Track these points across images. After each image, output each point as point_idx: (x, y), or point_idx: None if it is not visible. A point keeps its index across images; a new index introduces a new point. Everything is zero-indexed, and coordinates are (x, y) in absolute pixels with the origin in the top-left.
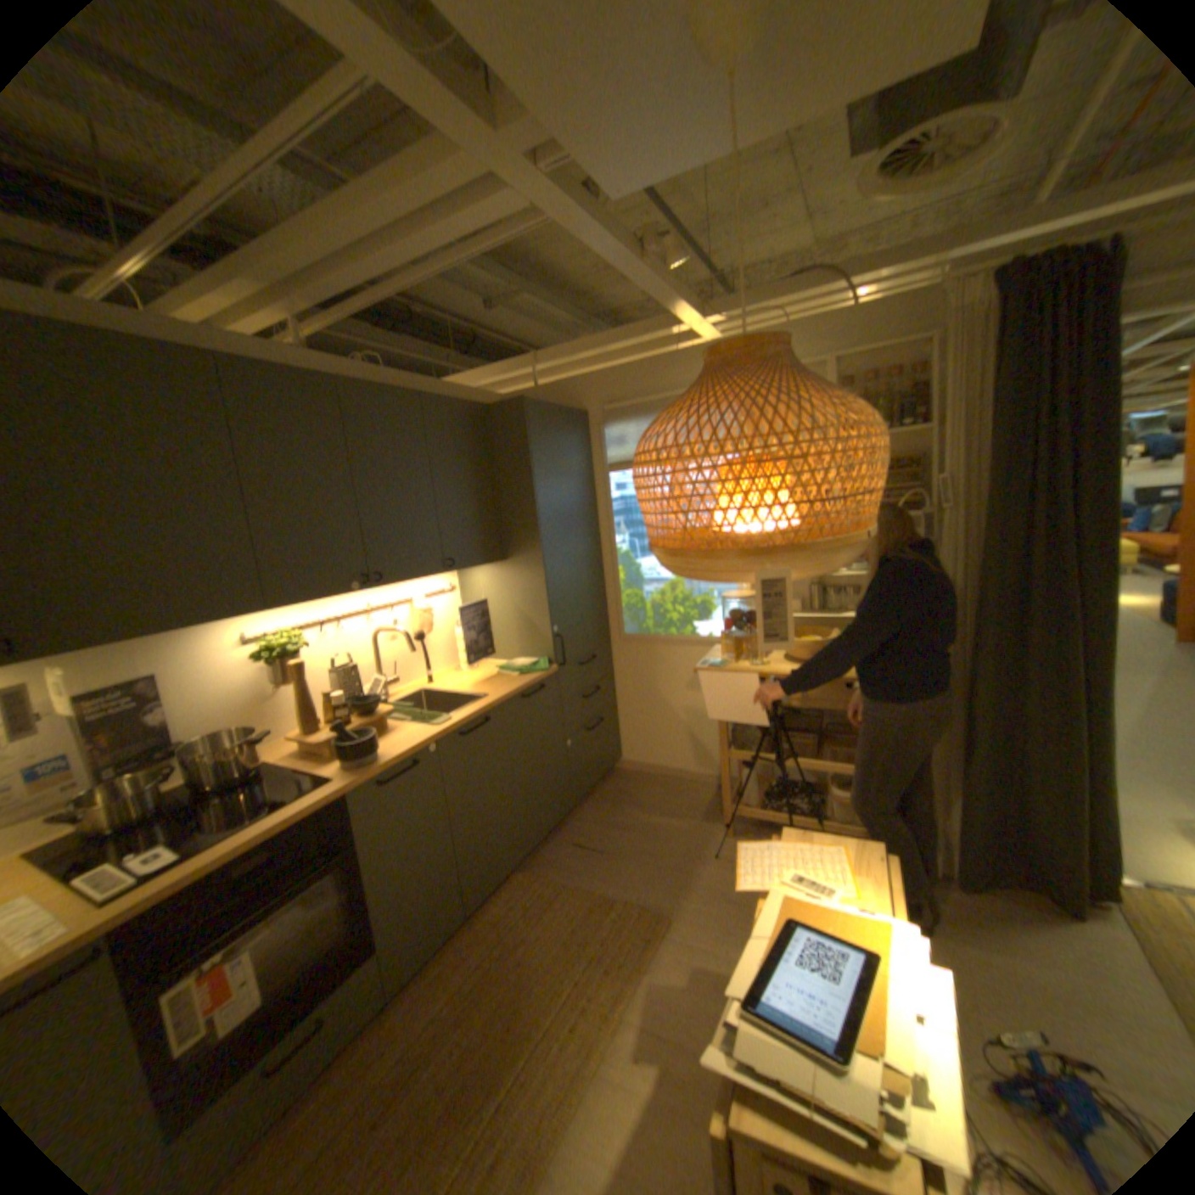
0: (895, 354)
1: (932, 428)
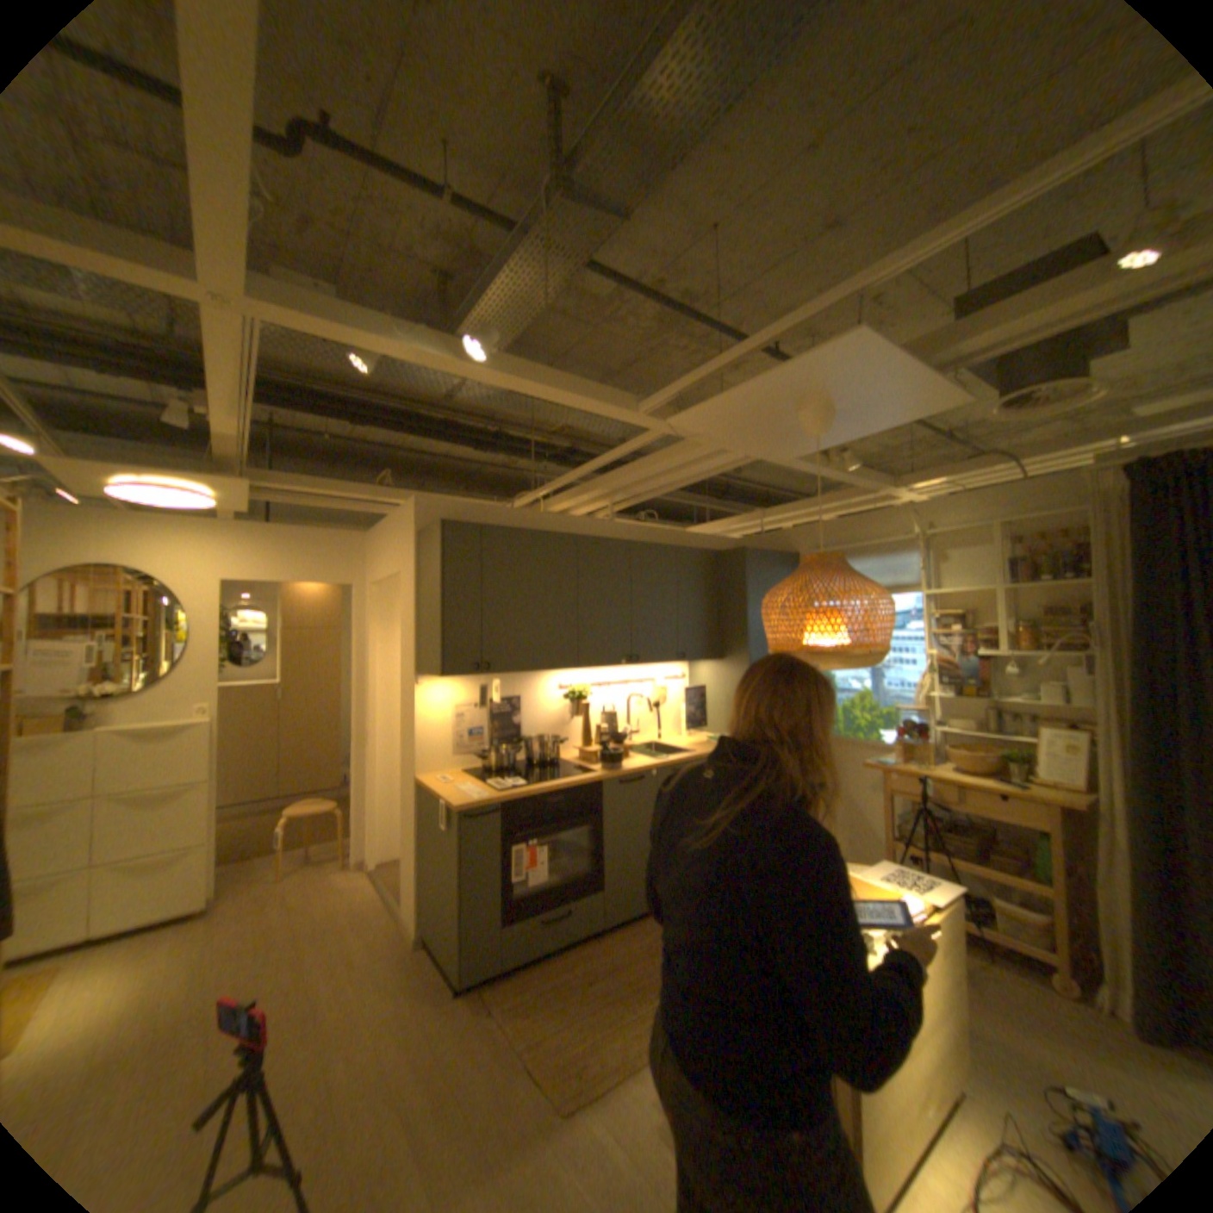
0: (1063, 519)
1: (1093, 582)
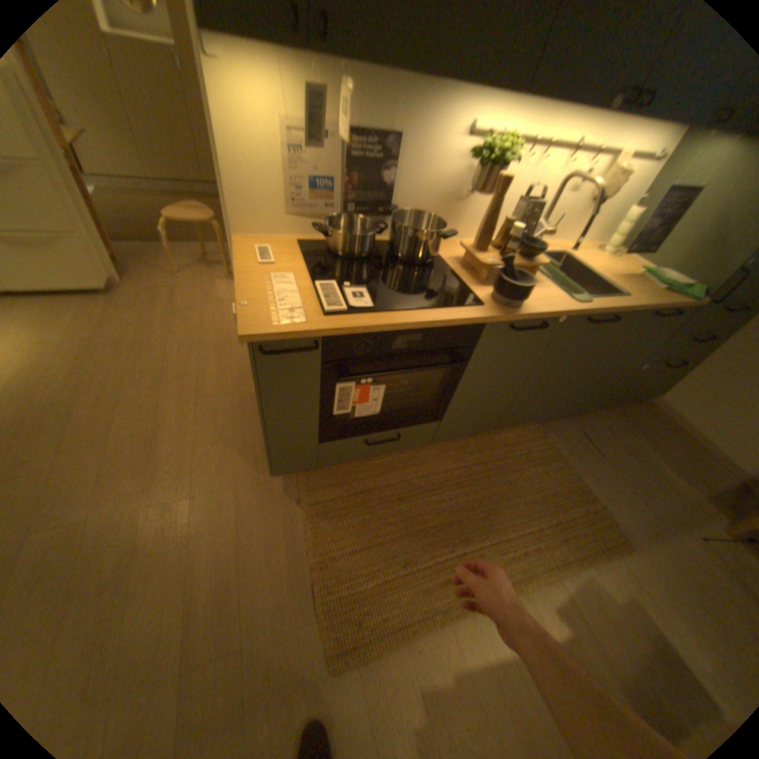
0: None
1: None
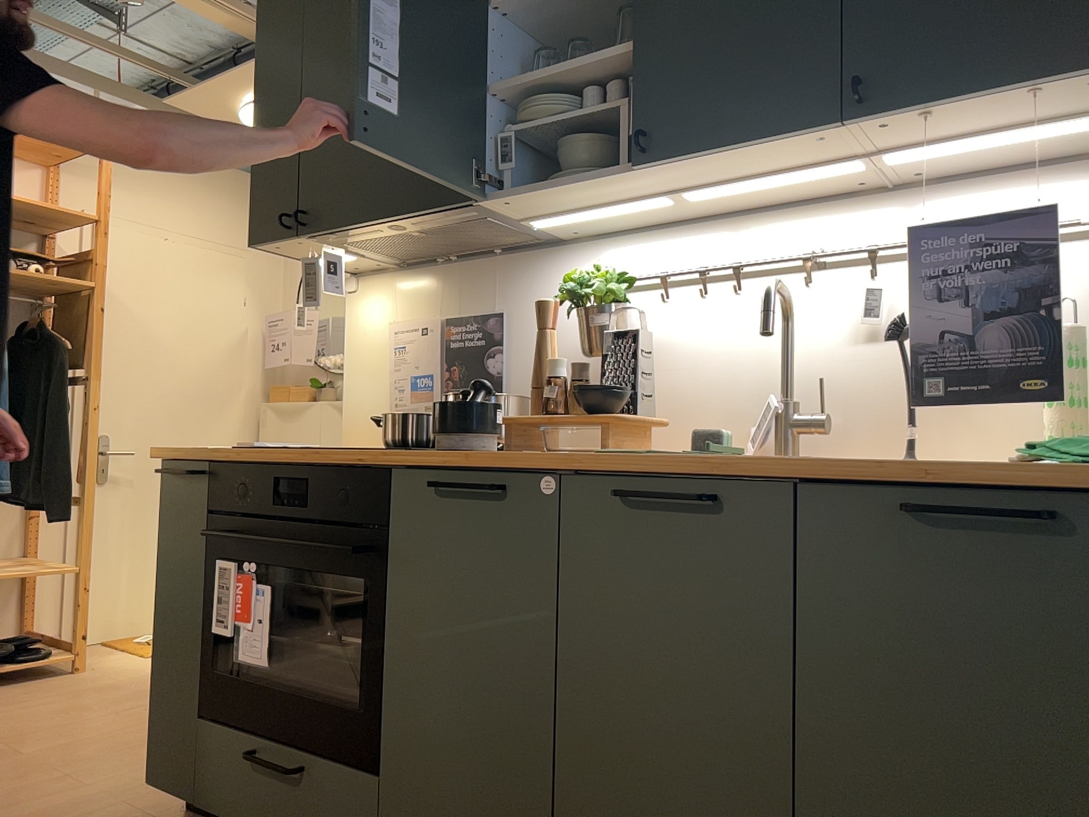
0: None
1: None
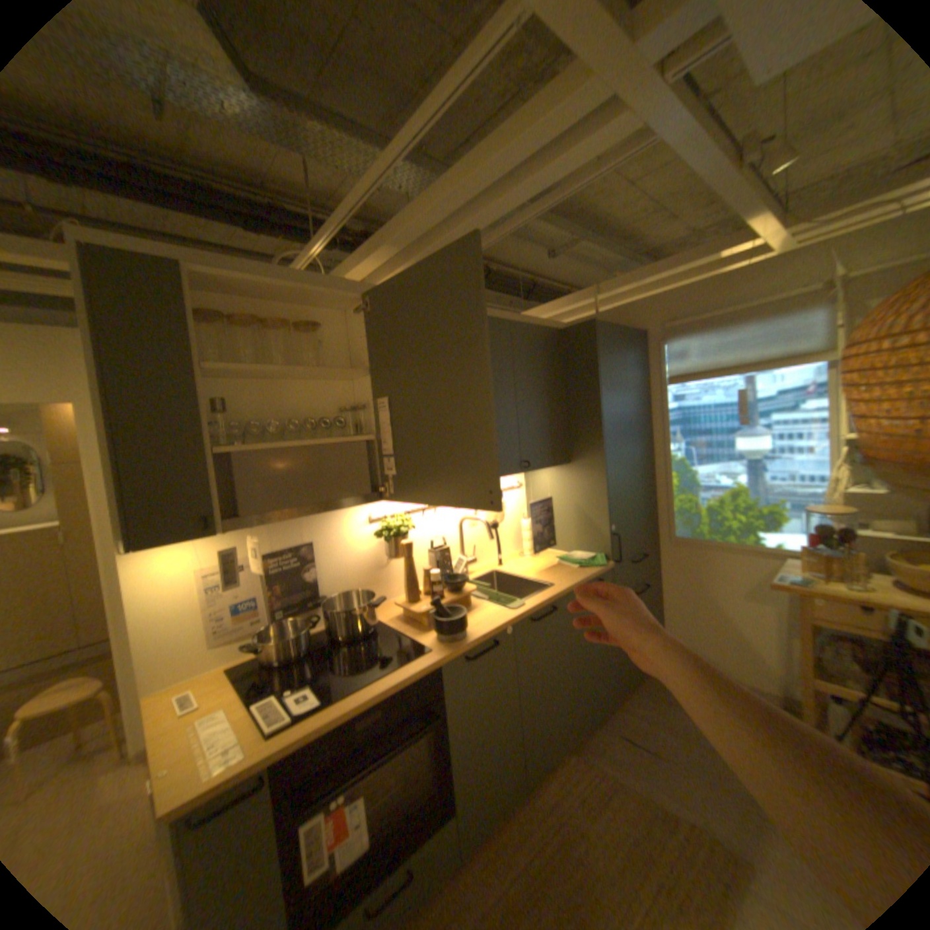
0: None
1: None
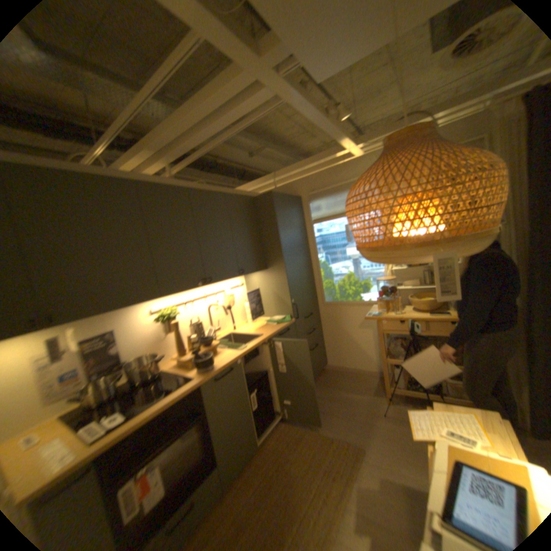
0: None
1: None
